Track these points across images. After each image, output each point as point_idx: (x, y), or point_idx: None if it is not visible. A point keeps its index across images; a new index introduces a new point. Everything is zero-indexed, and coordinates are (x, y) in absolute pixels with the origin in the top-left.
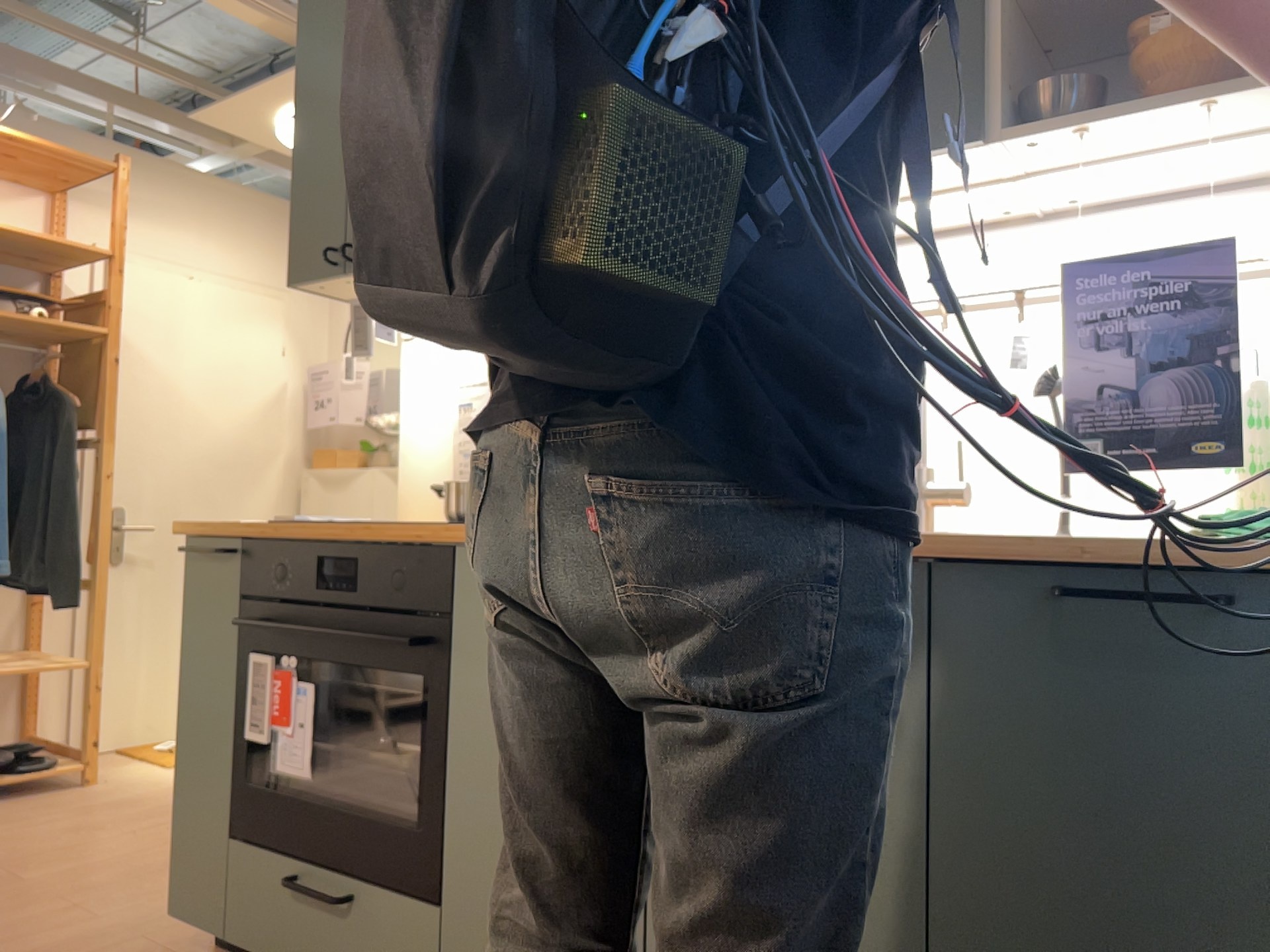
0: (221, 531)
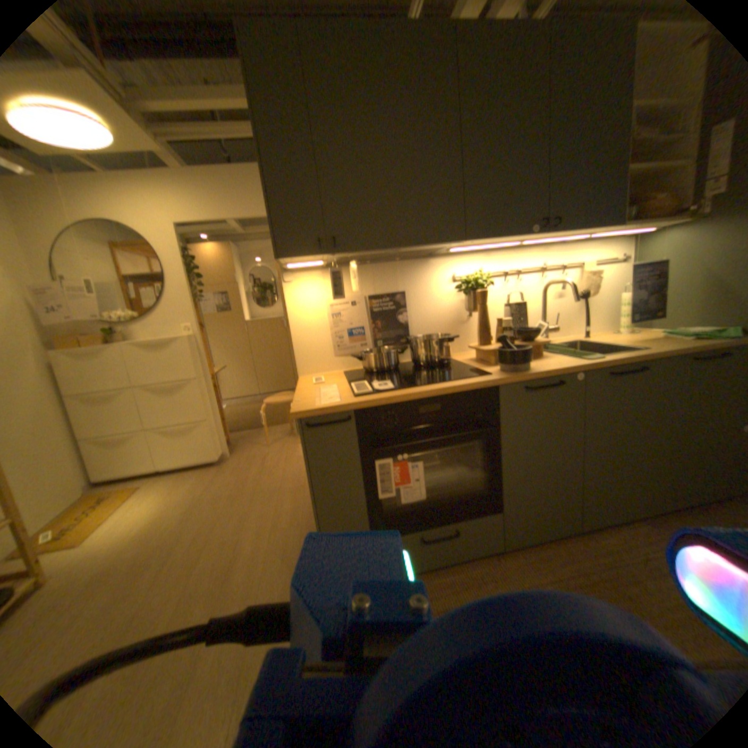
0: (338, 409)
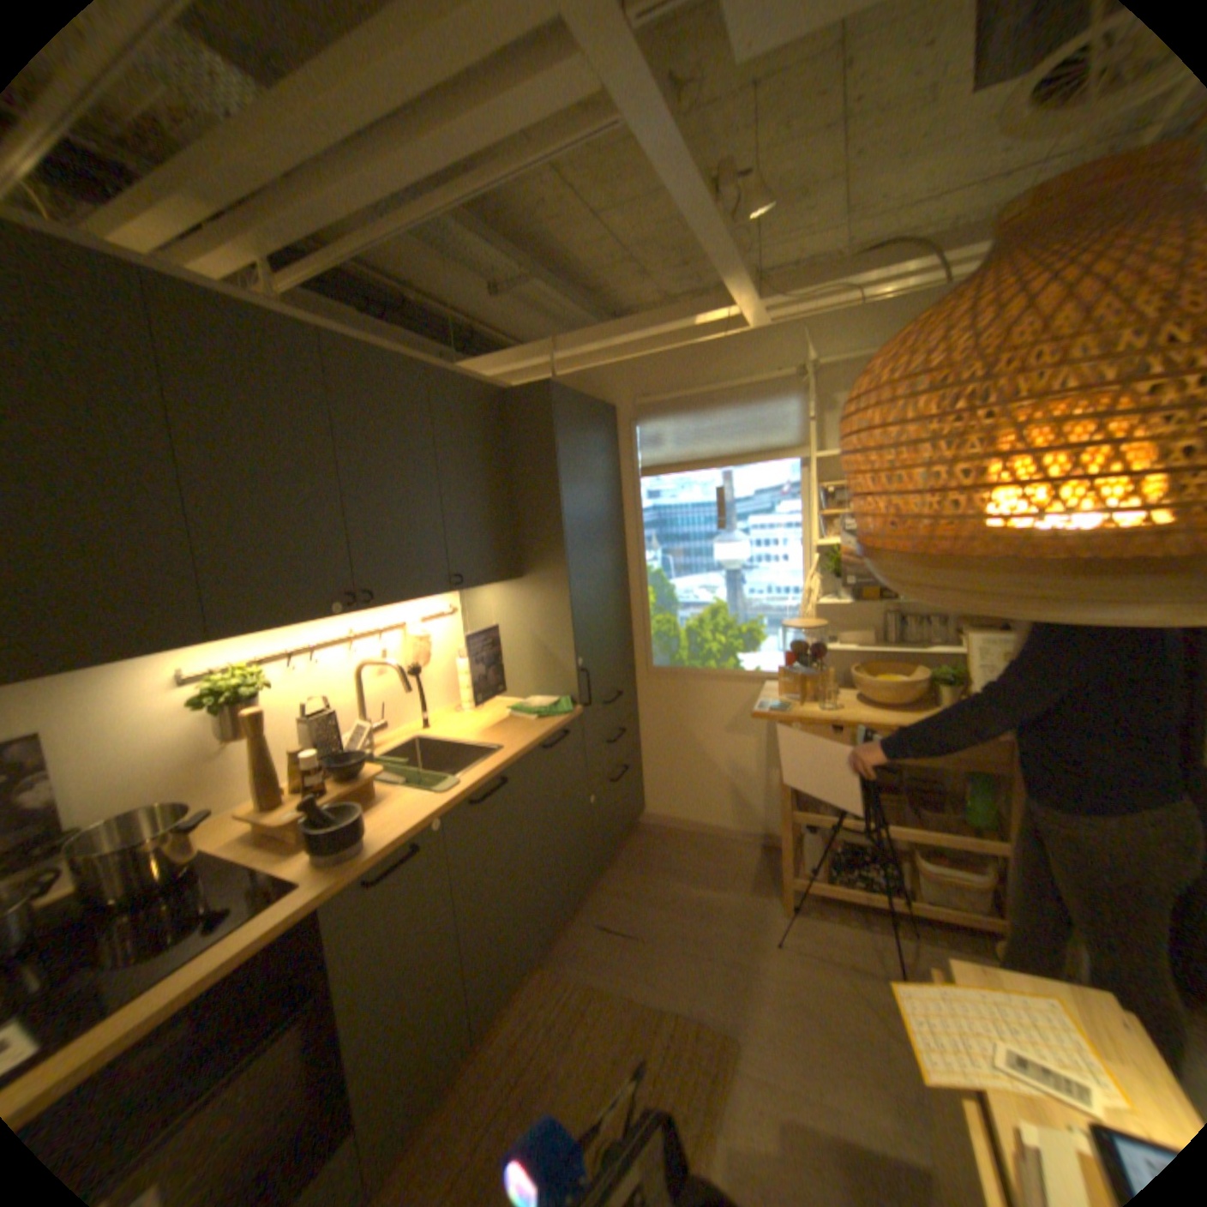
0: None
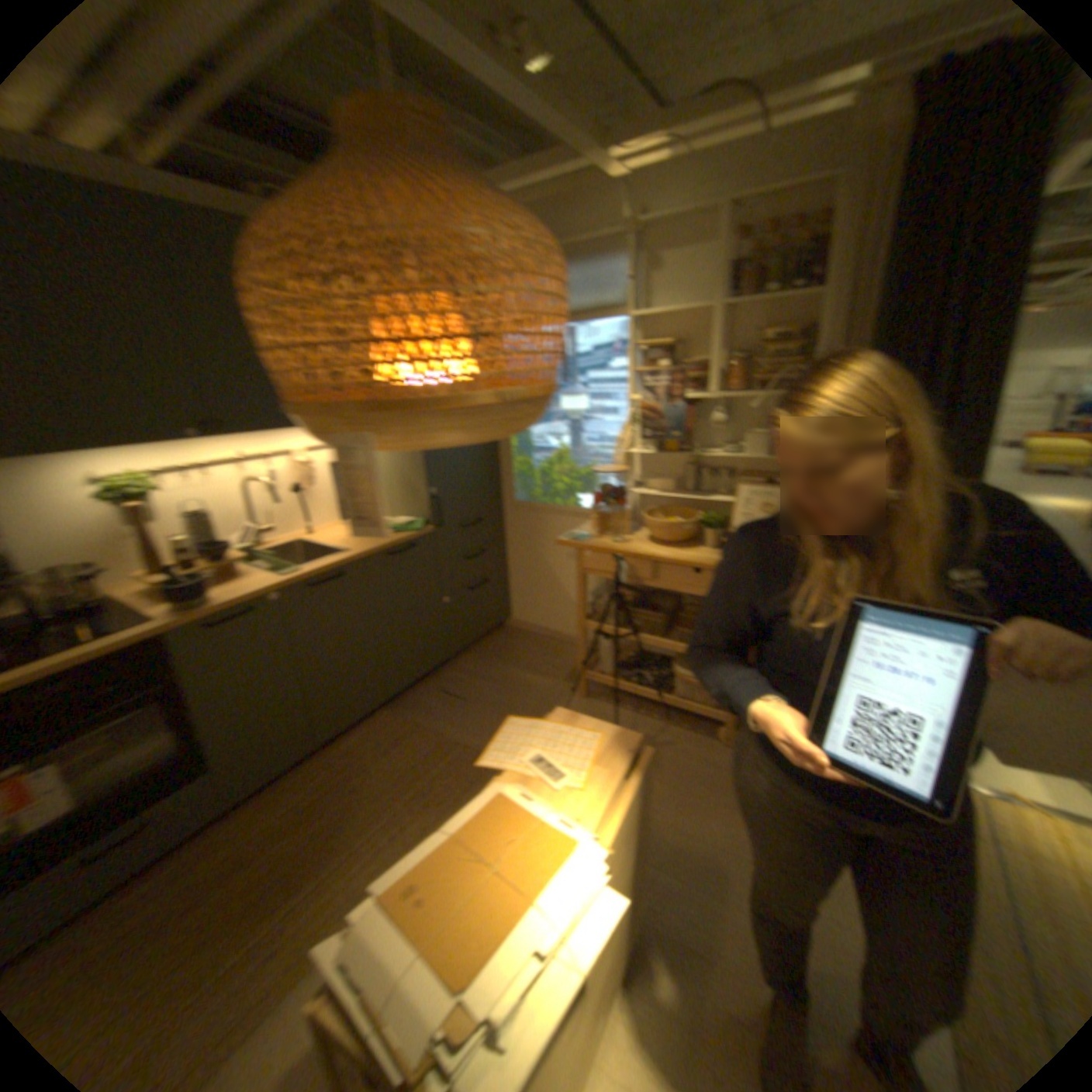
0: None
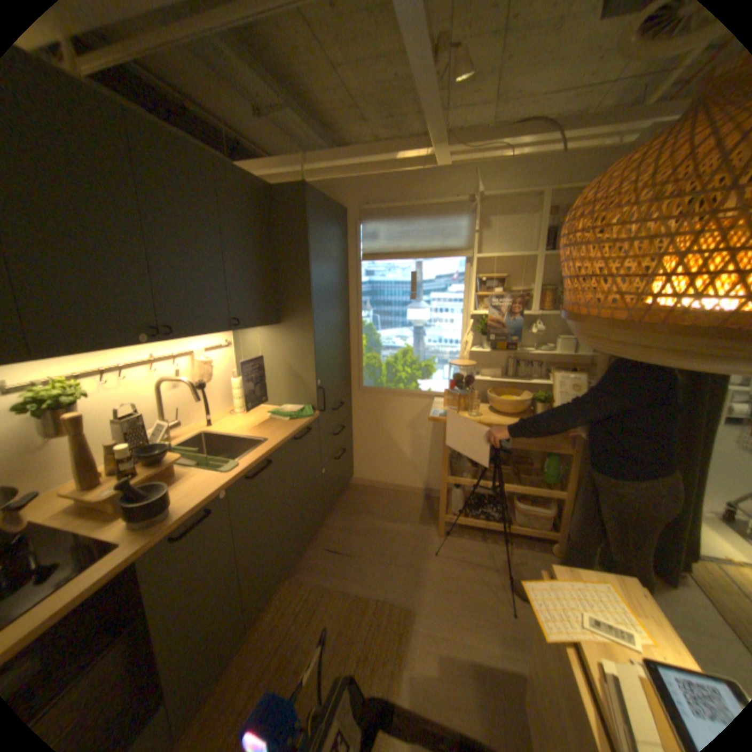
0: None
